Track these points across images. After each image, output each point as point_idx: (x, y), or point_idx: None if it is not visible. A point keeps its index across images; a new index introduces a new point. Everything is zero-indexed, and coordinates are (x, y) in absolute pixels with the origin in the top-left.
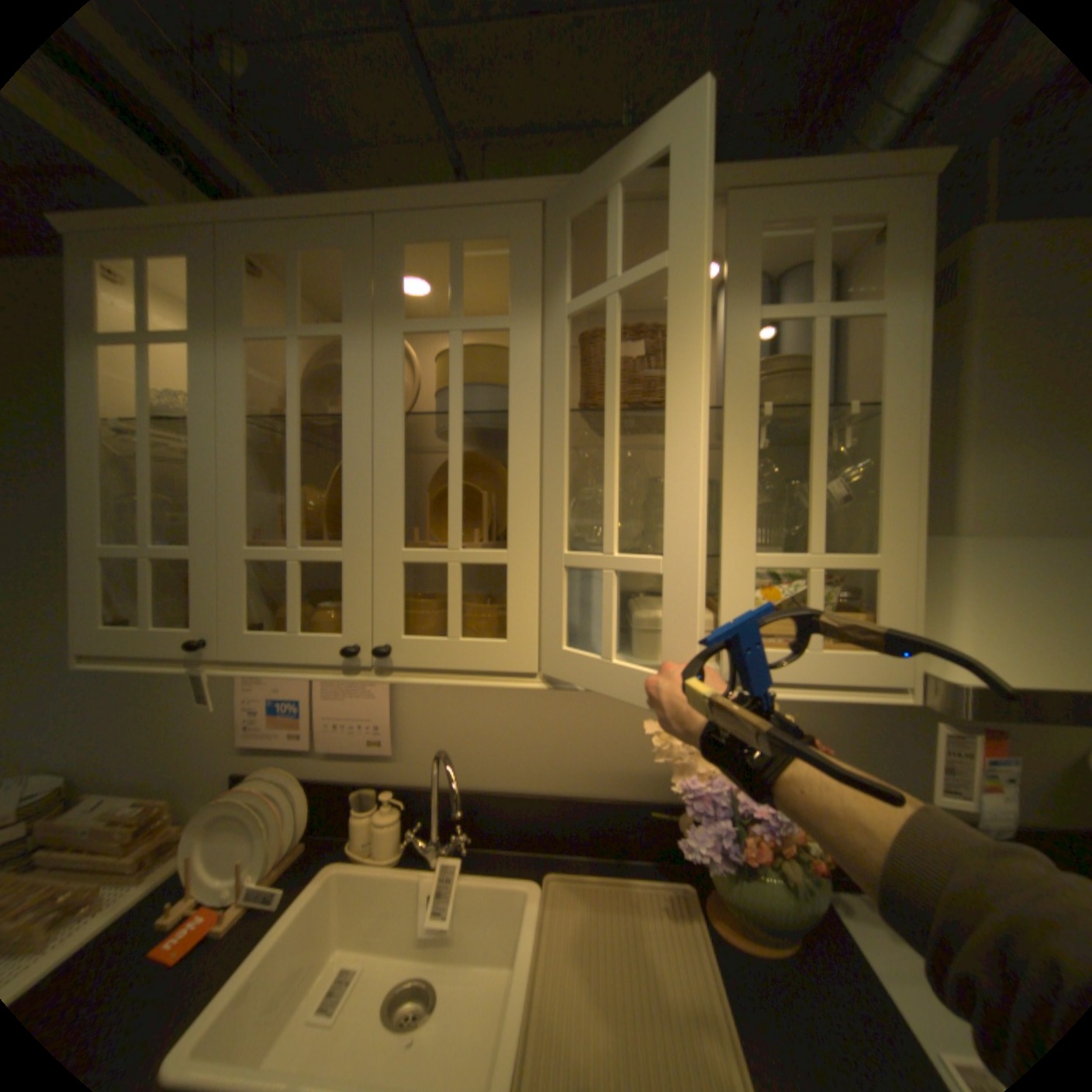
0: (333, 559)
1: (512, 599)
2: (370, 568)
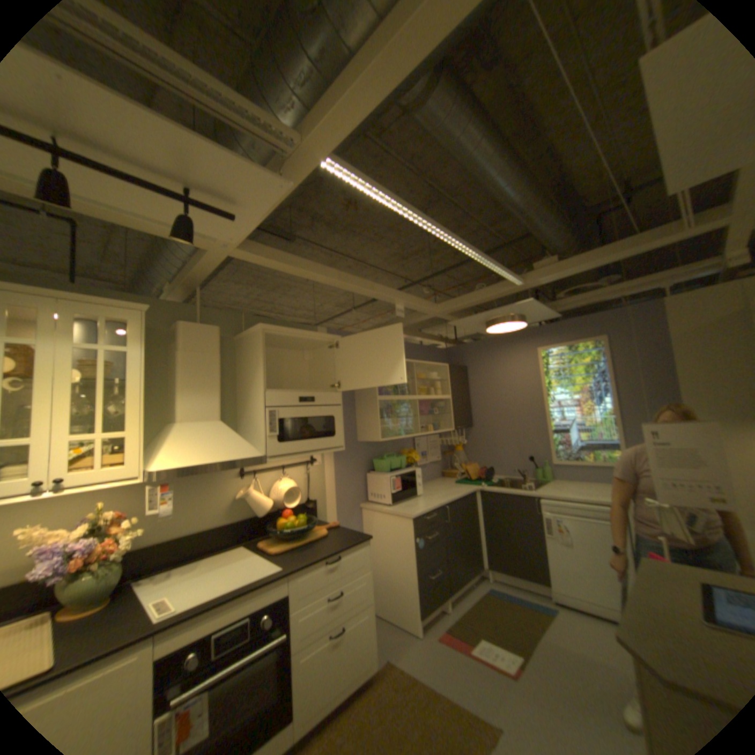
0: None
1: None
2: None
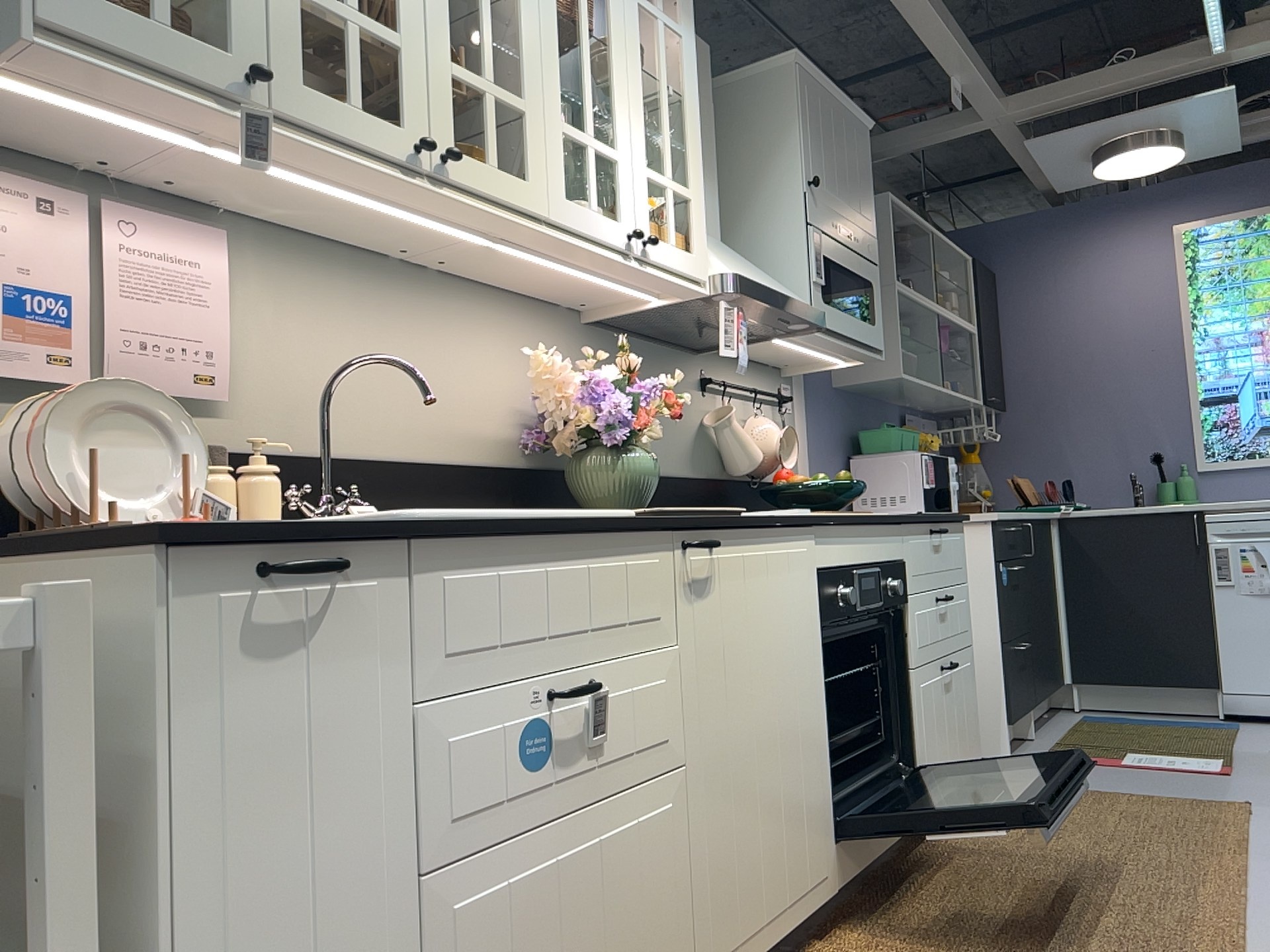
0: (391, 43)
1: (530, 146)
2: (425, 68)
